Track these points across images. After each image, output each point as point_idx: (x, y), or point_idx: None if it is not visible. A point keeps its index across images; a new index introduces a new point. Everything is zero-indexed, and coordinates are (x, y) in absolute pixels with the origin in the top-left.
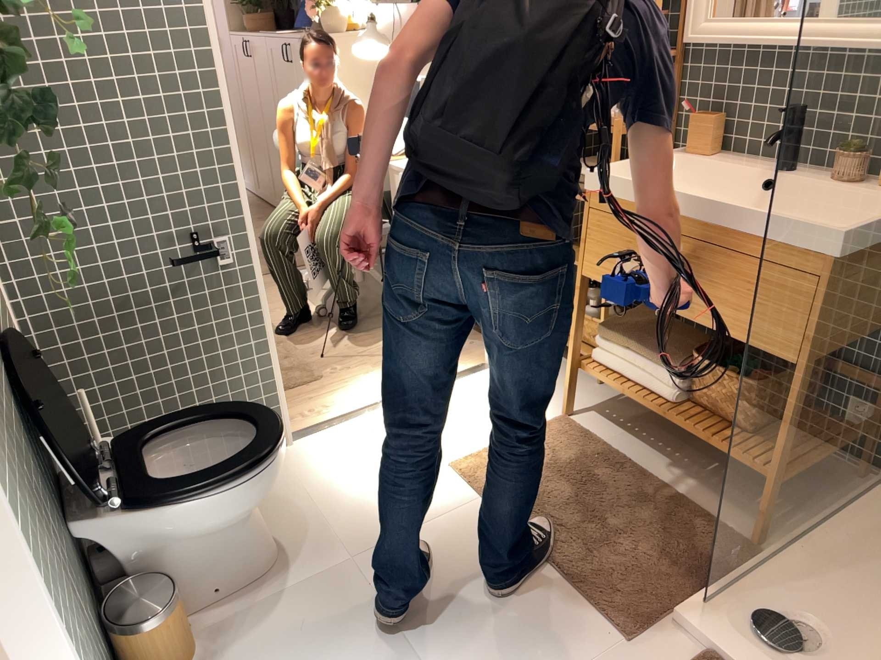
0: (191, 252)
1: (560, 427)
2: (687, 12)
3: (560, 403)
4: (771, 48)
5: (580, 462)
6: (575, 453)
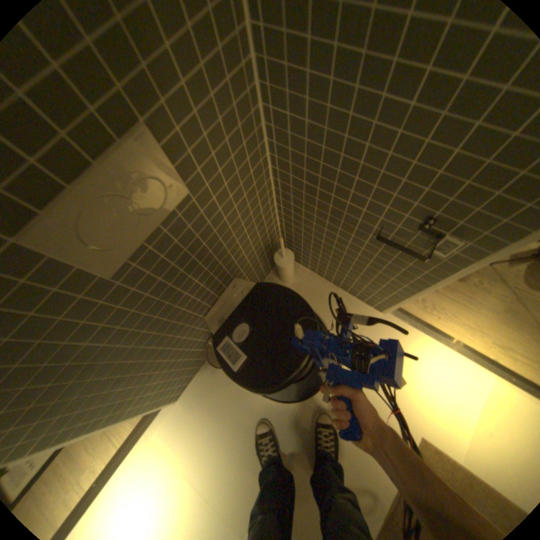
0: (418, 223)
1: None
2: None
3: None
4: None
5: None
6: None
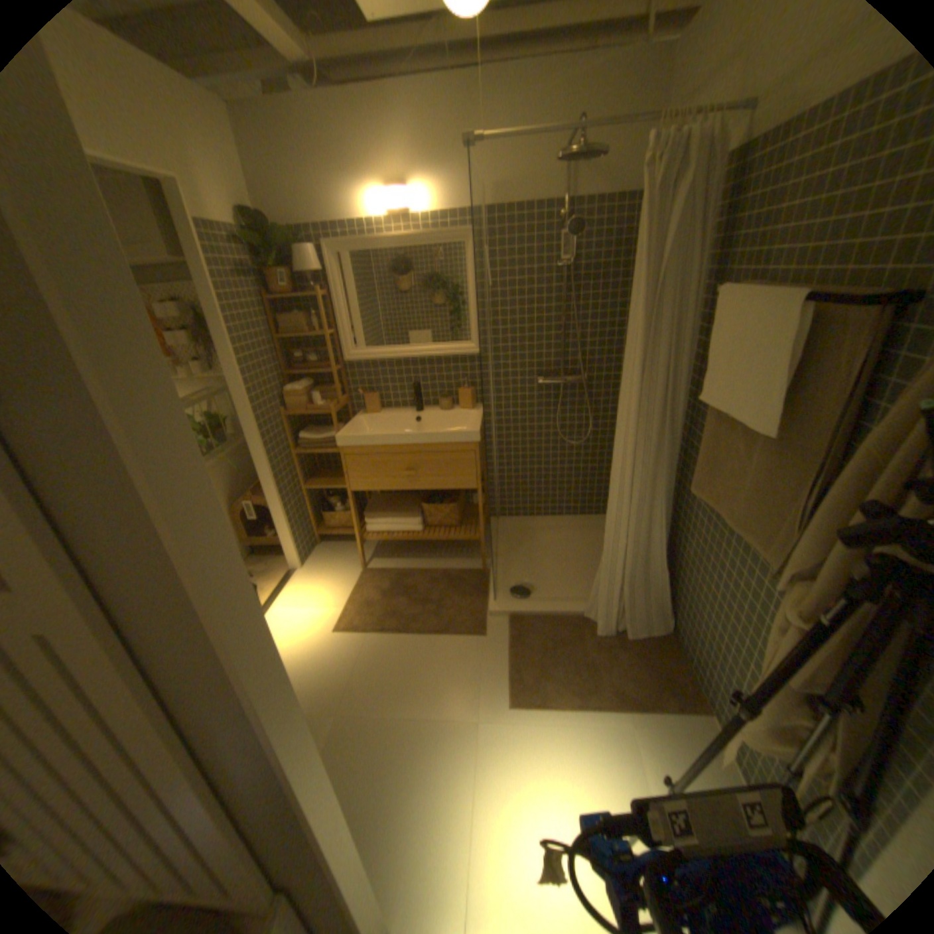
0: None
1: (366, 574)
2: (349, 346)
3: (354, 564)
4: (400, 359)
5: (393, 583)
6: (386, 581)
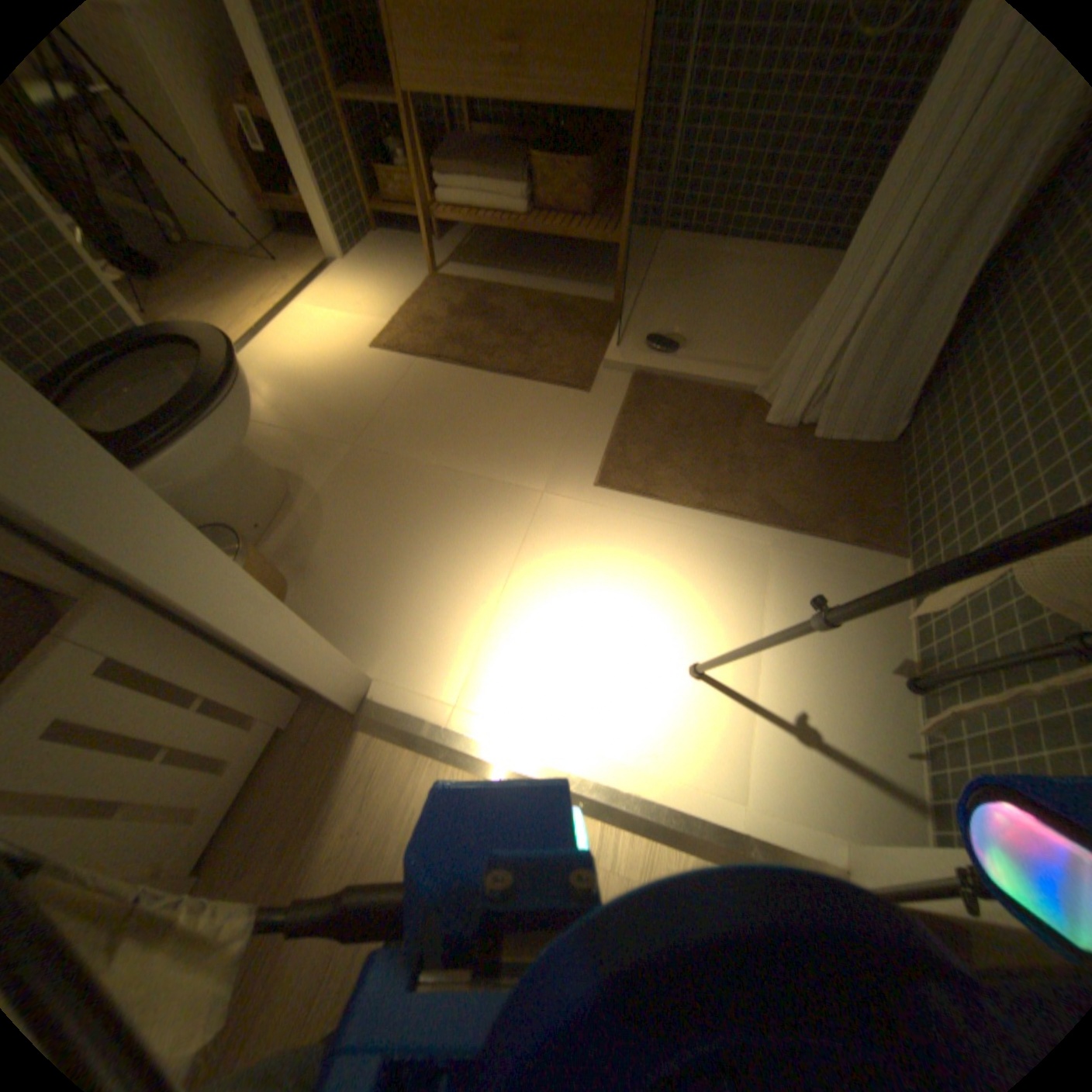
0: None
1: (434, 281)
2: None
3: (419, 263)
4: None
5: (469, 299)
6: (460, 295)
